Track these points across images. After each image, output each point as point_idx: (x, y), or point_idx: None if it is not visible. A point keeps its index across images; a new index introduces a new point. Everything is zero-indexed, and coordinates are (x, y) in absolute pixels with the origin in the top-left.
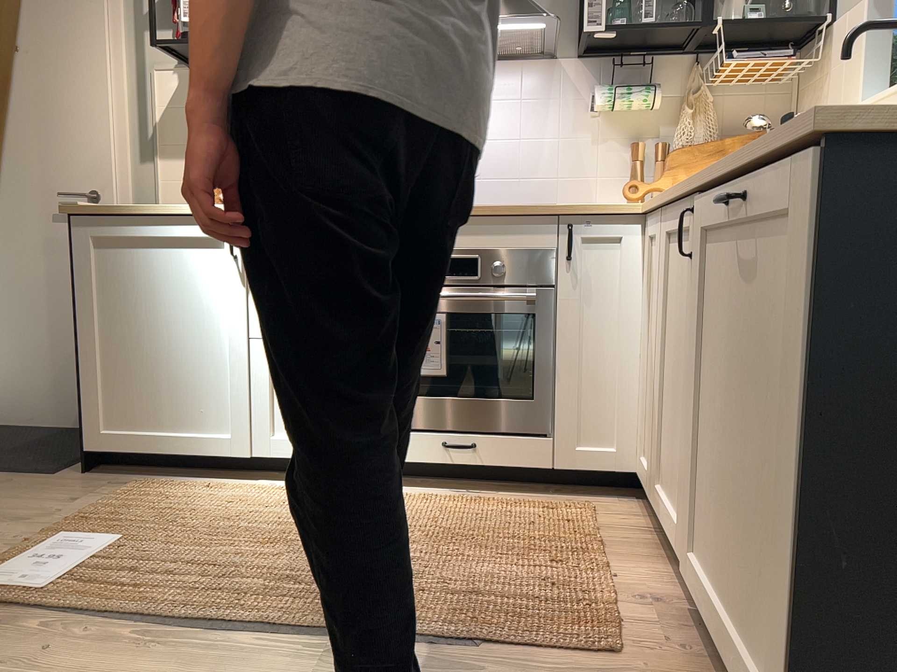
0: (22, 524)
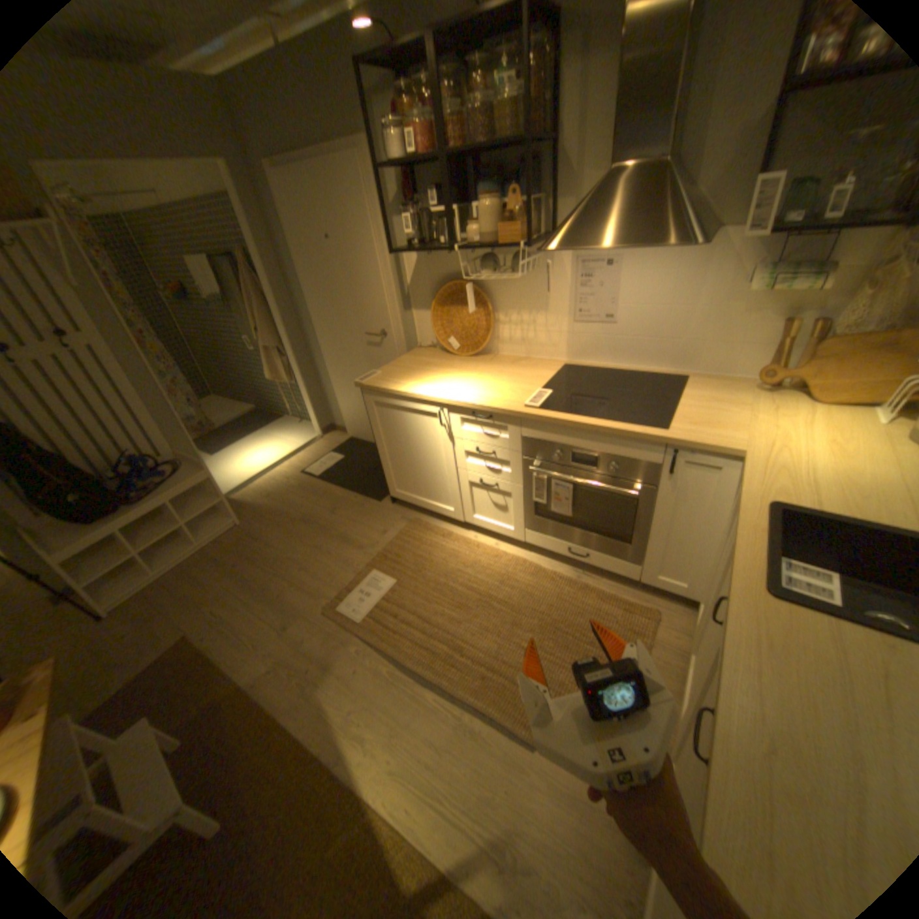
0: (362, 549)
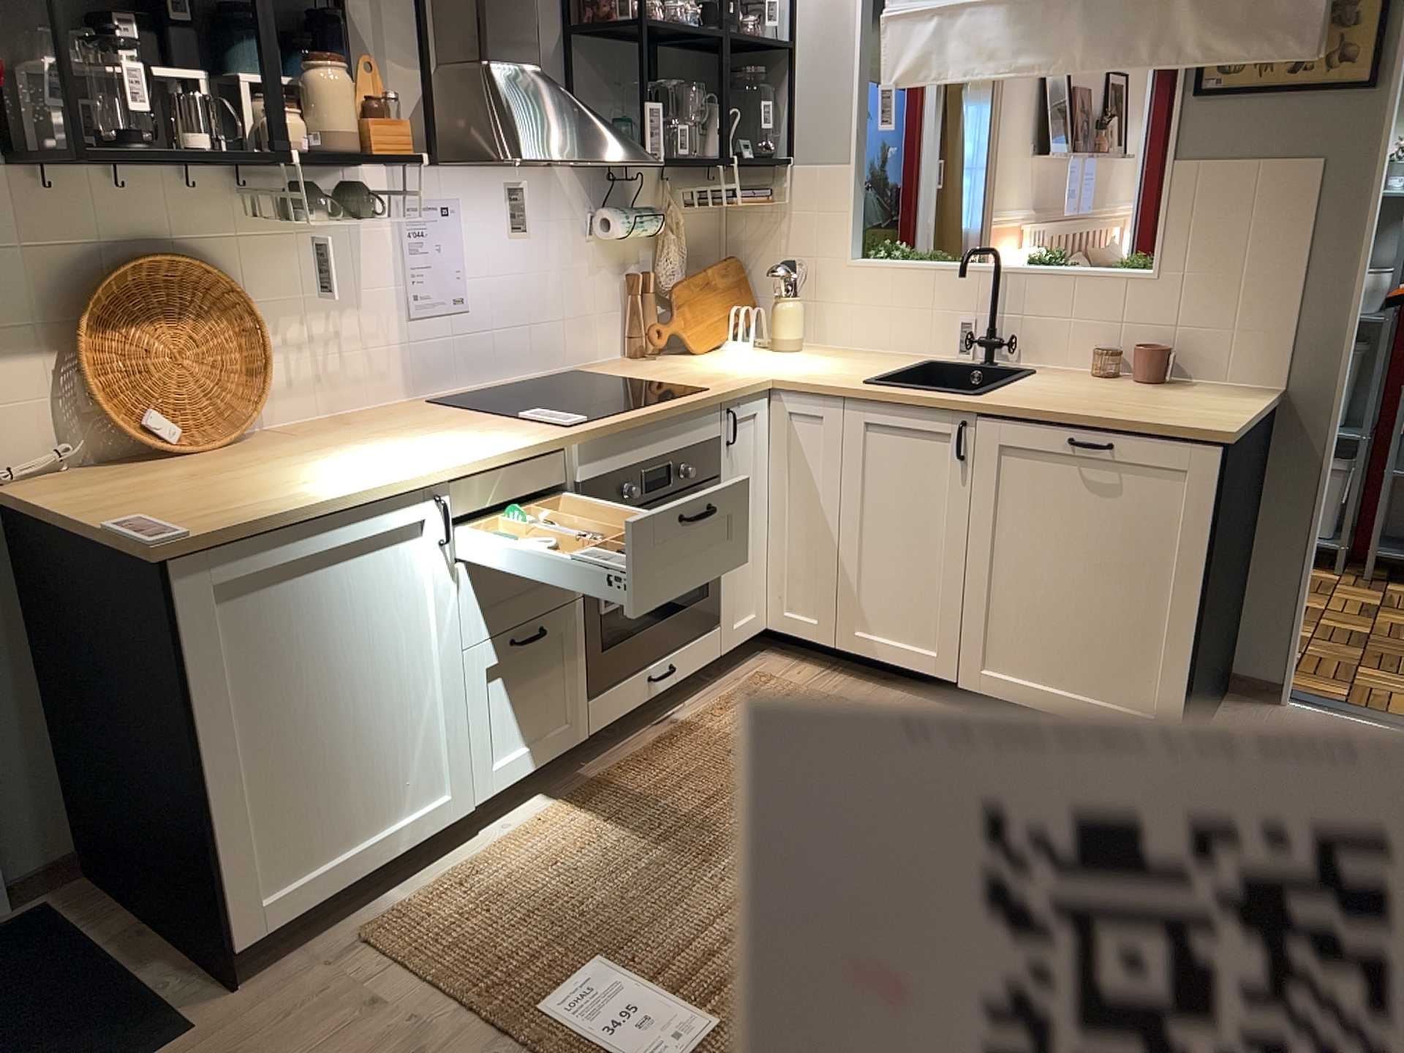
0: None
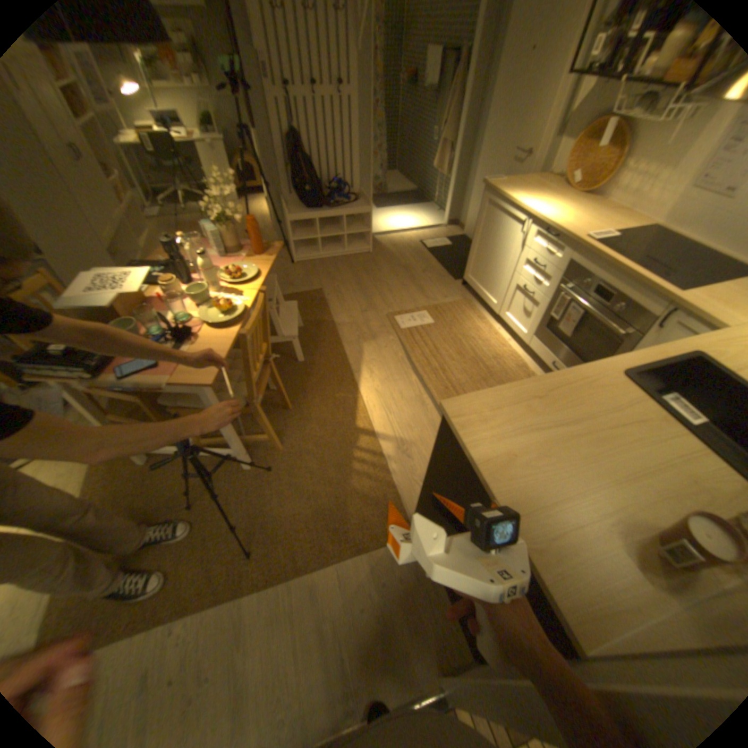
0: (426, 299)
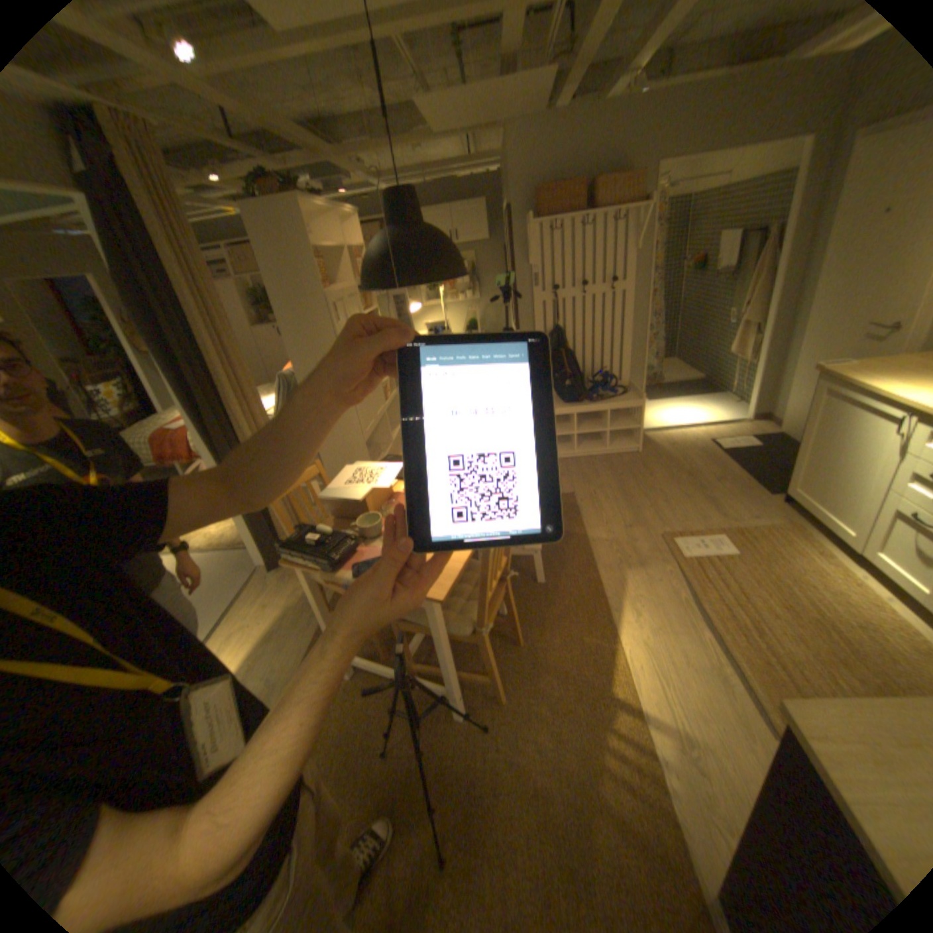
0: (724, 517)
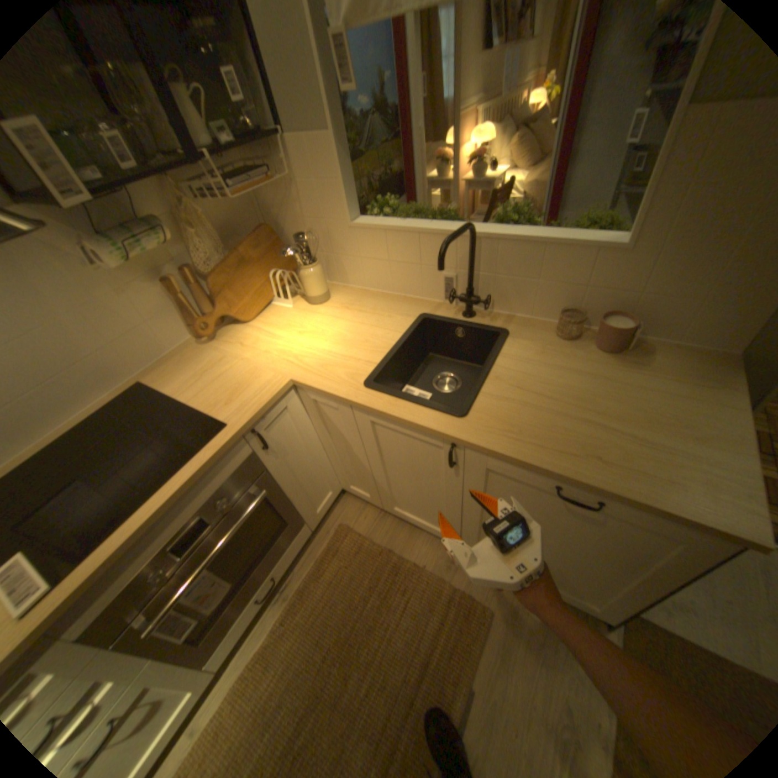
0: None
